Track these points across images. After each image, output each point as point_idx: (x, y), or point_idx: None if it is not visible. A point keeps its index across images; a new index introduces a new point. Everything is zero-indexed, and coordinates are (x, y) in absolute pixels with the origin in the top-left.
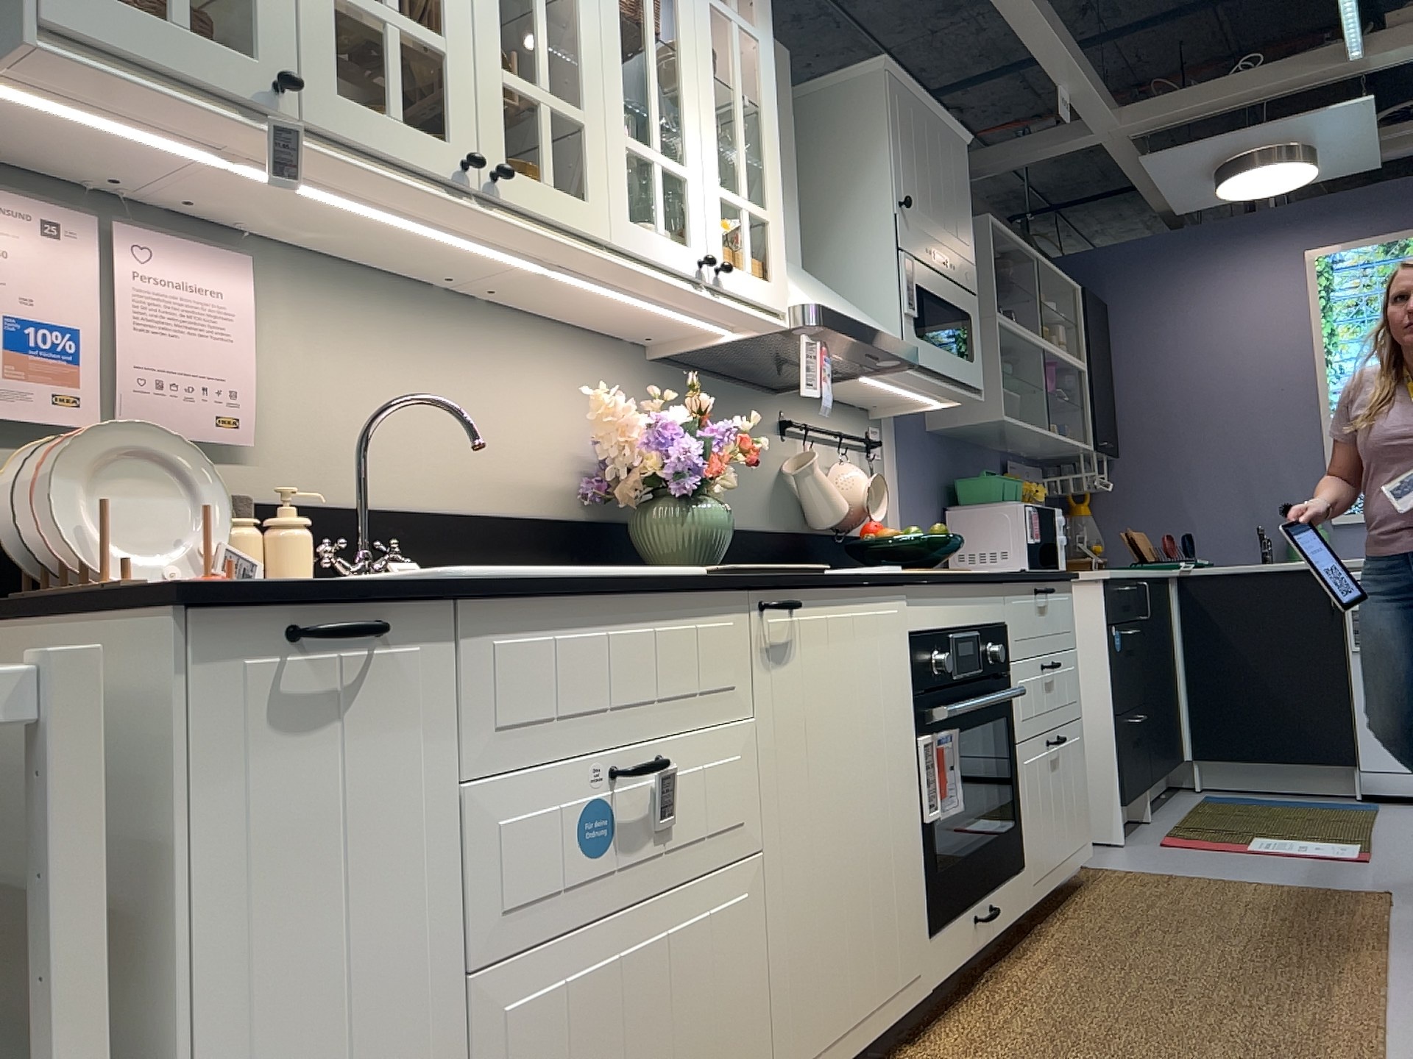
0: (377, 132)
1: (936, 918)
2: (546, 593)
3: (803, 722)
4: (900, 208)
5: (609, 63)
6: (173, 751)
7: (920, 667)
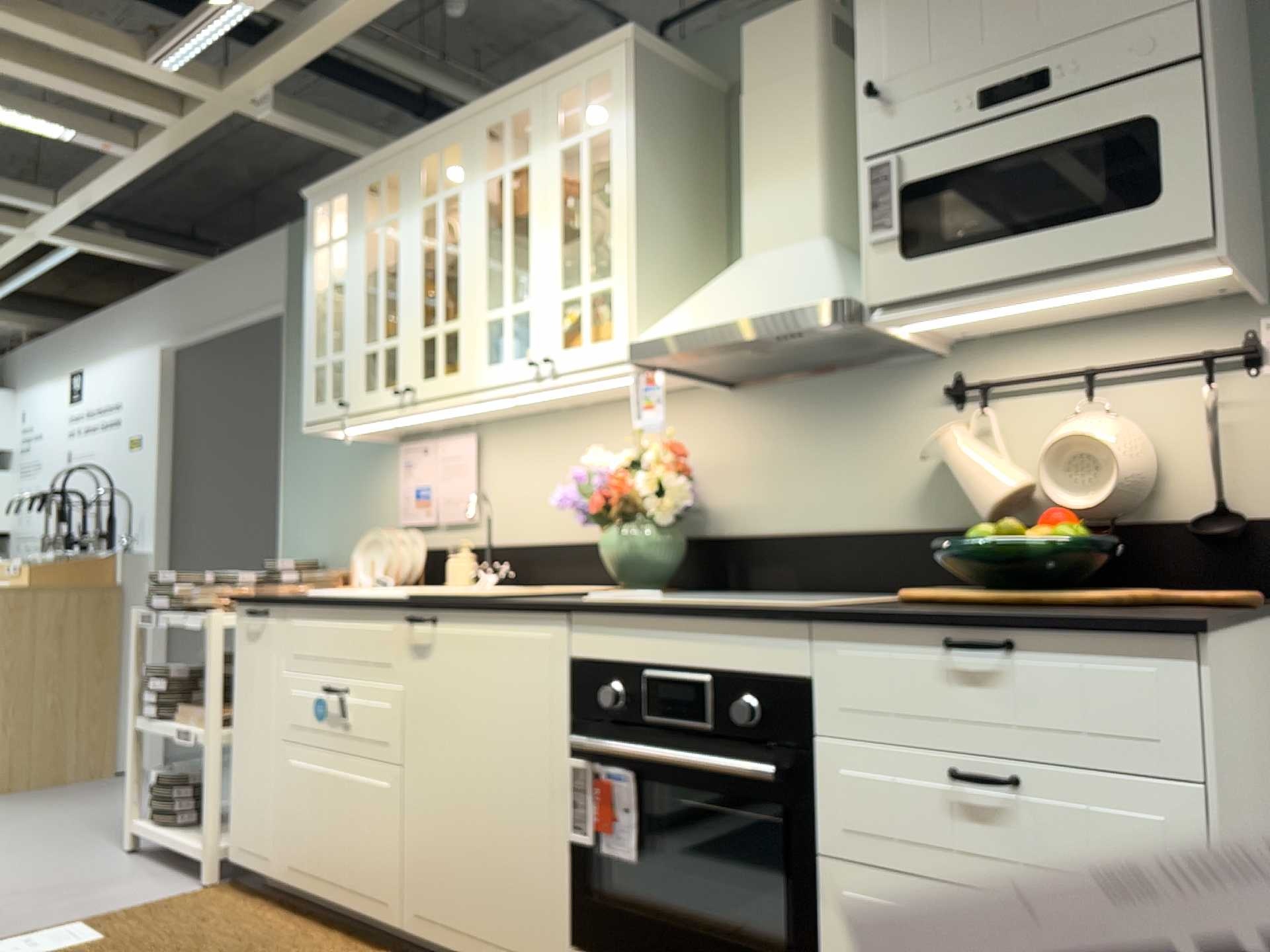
0: (373, 401)
1: (582, 940)
2: (304, 604)
3: (435, 700)
4: (868, 100)
5: (474, 275)
6: (234, 641)
7: (581, 695)
